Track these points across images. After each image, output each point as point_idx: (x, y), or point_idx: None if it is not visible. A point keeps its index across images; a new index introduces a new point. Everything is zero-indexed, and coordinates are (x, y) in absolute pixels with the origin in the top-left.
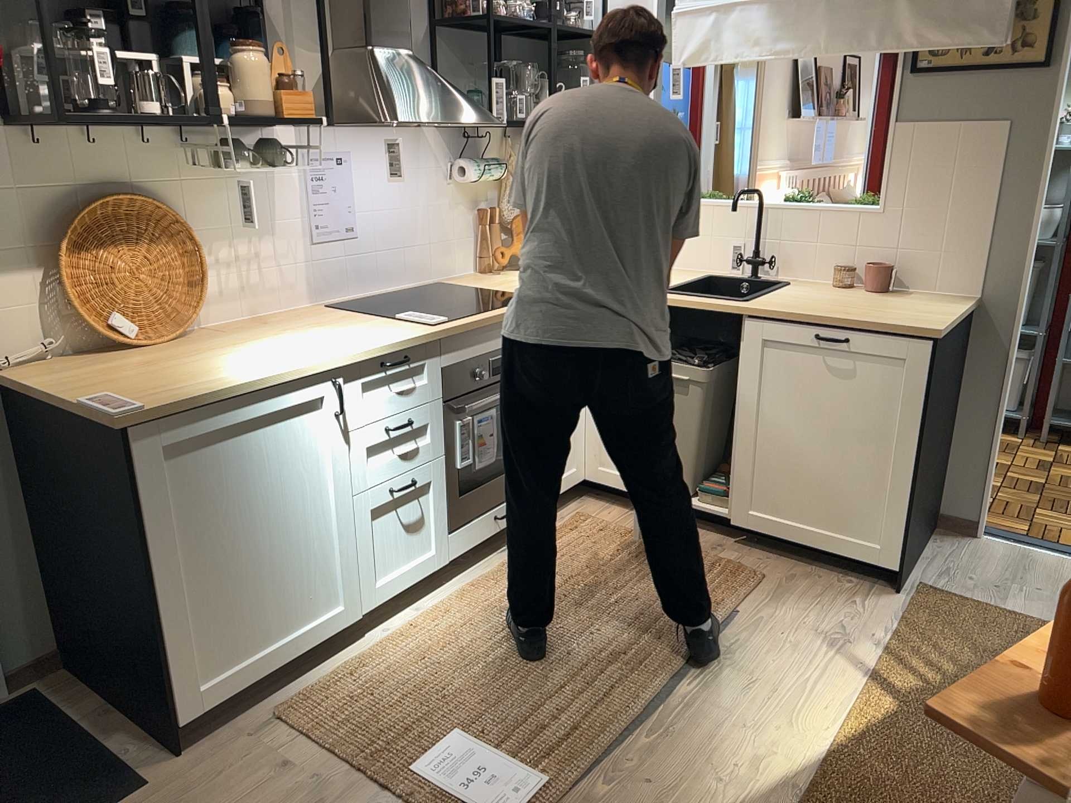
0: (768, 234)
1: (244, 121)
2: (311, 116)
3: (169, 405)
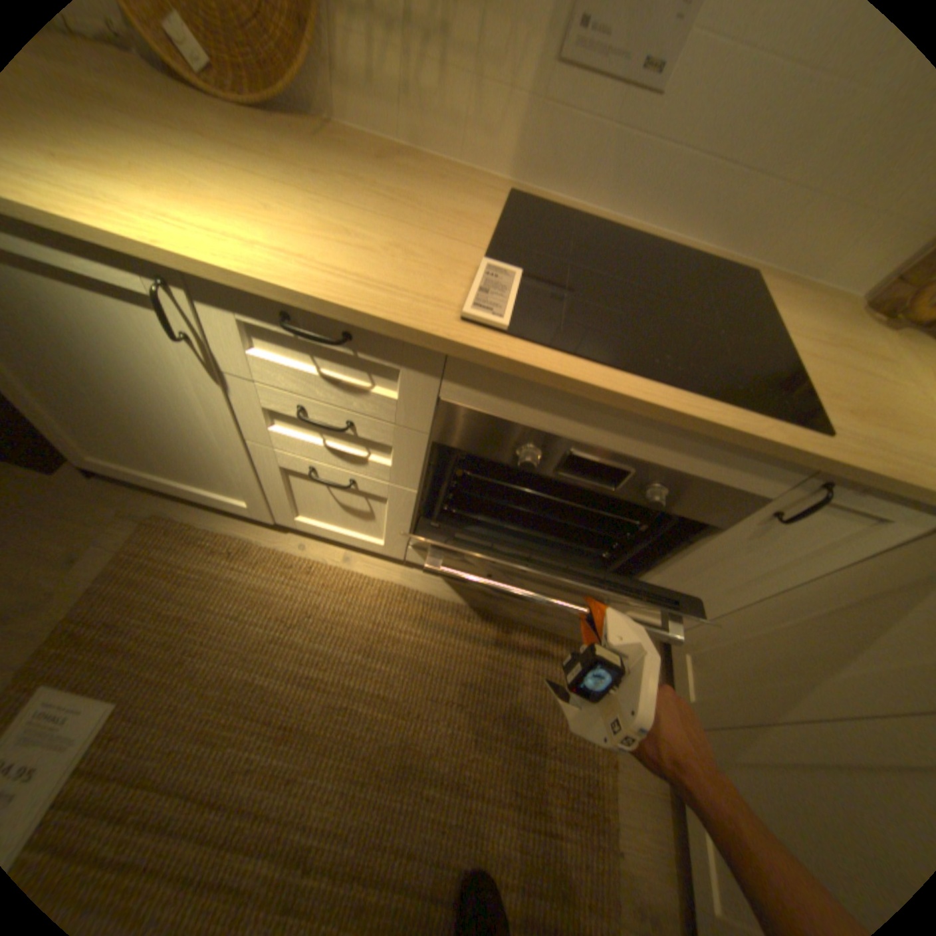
0: None
1: None
2: None
3: None
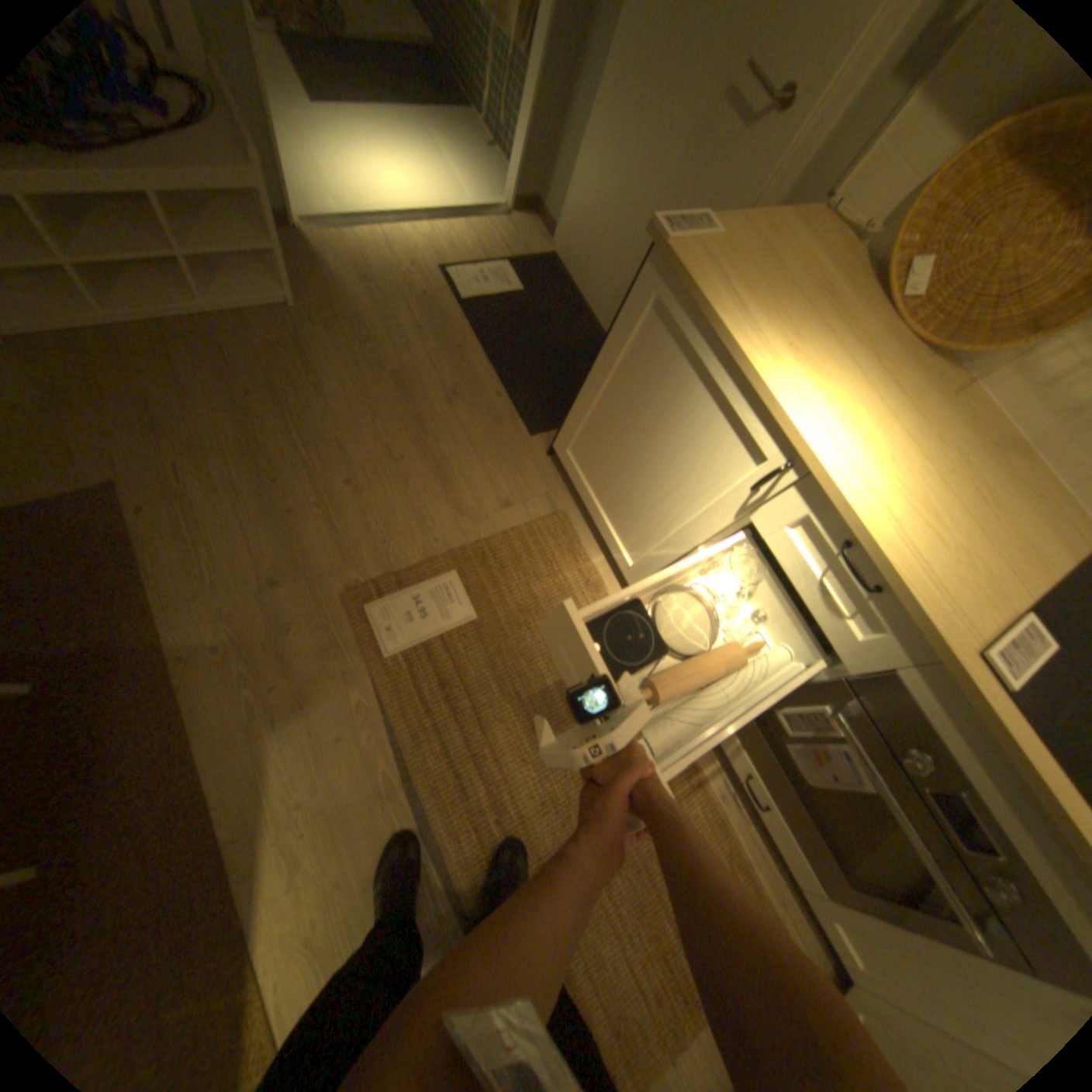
0: None
1: None
2: None
3: (681, 263)
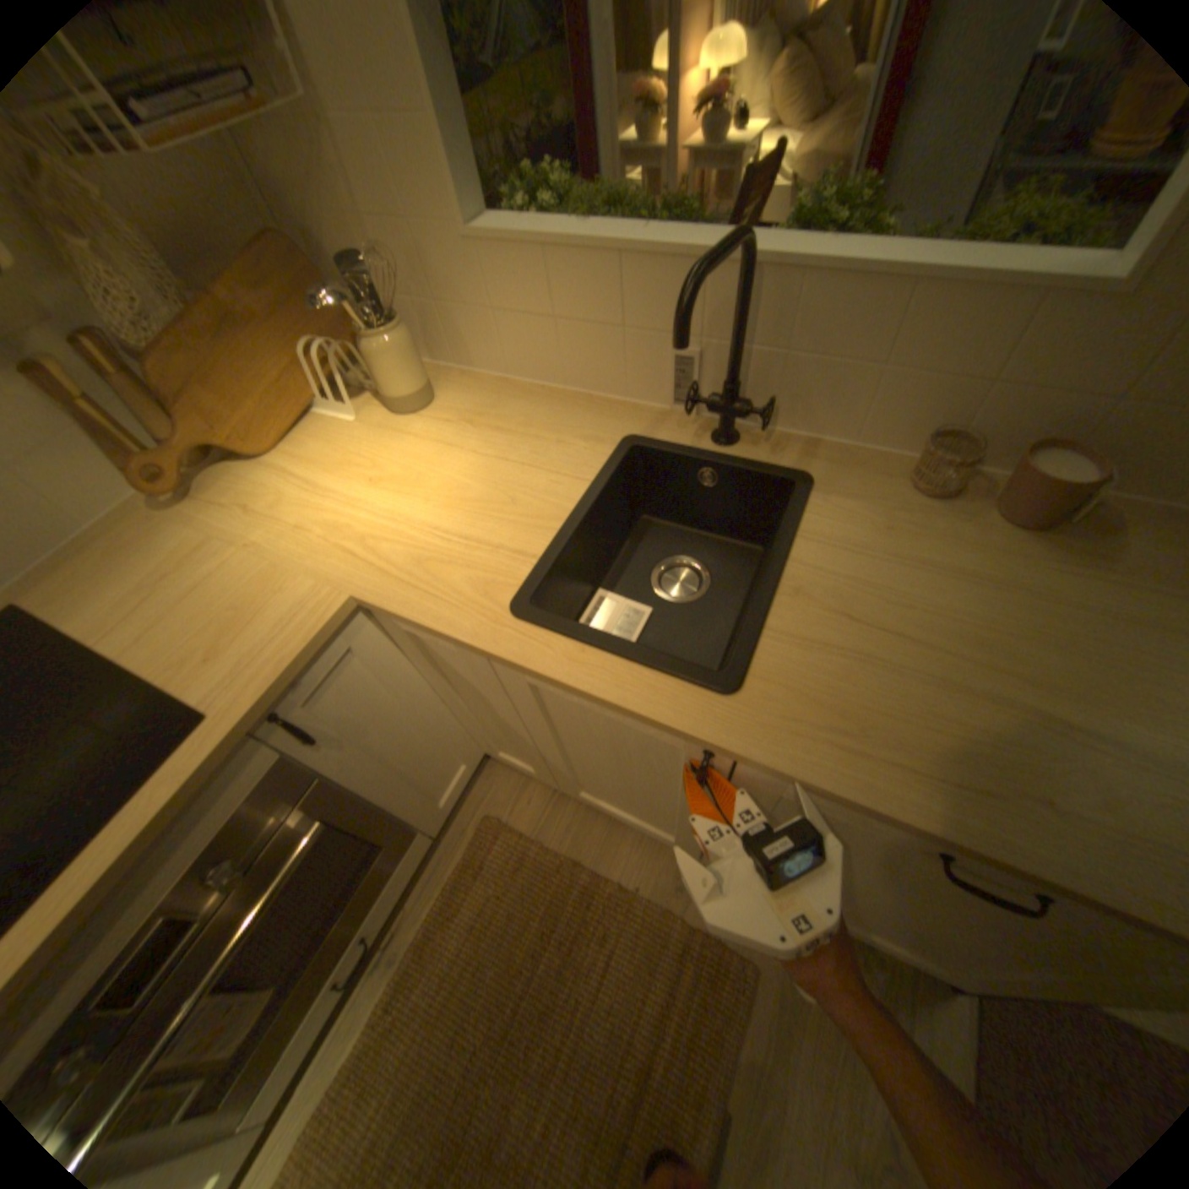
0: (756, 334)
1: None
2: None
3: None
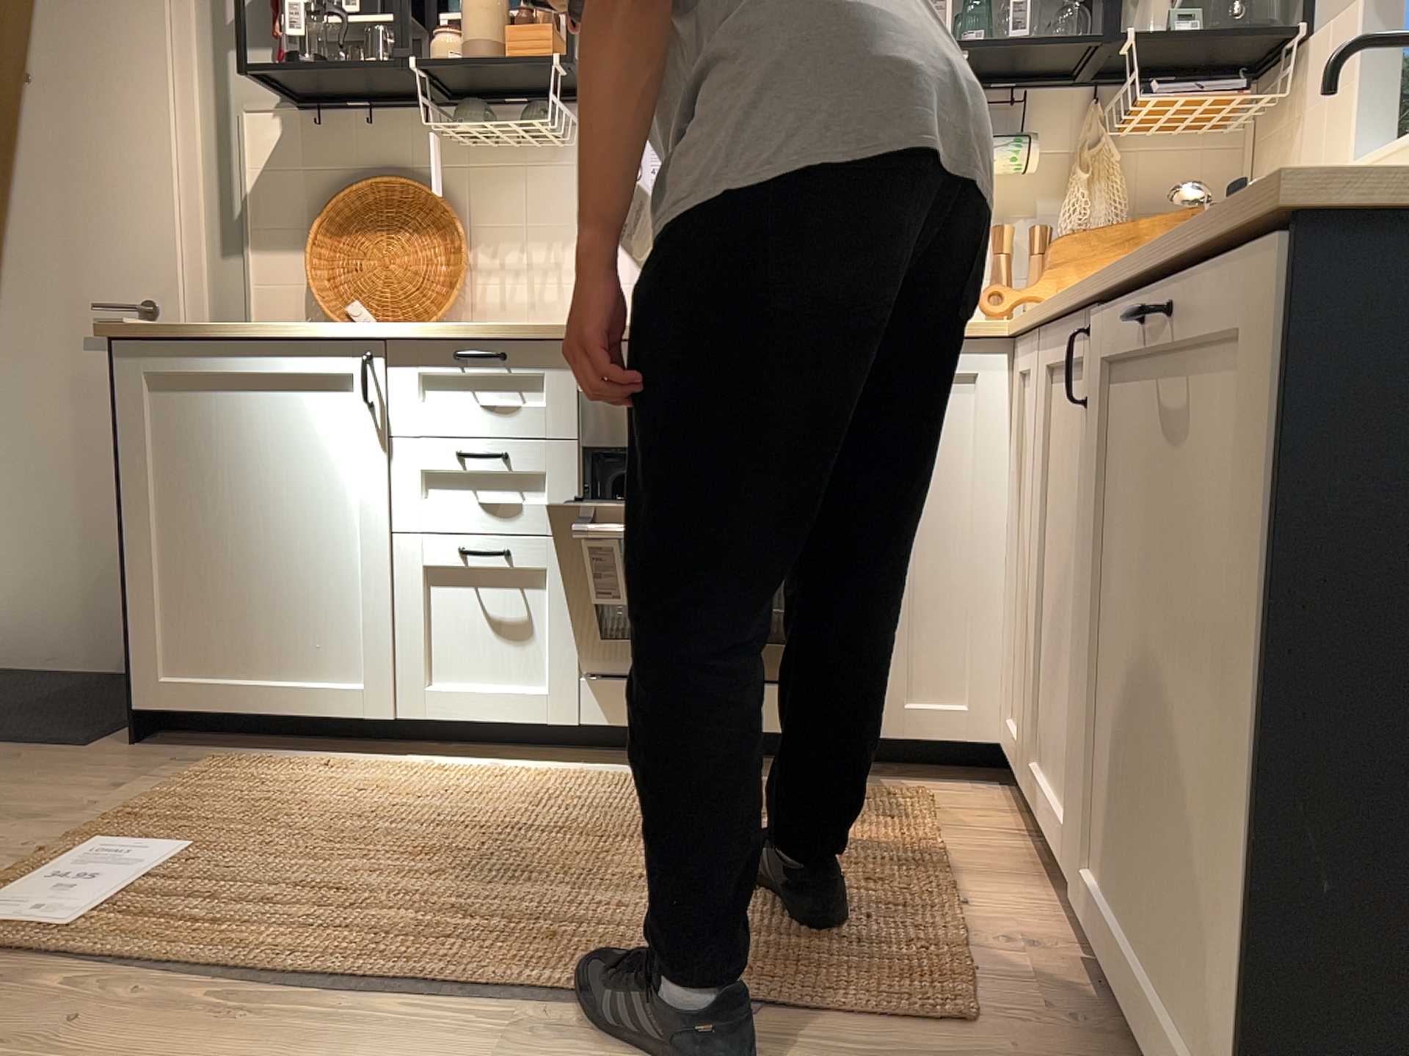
0: None
1: (437, 63)
2: (547, 56)
3: (147, 325)
